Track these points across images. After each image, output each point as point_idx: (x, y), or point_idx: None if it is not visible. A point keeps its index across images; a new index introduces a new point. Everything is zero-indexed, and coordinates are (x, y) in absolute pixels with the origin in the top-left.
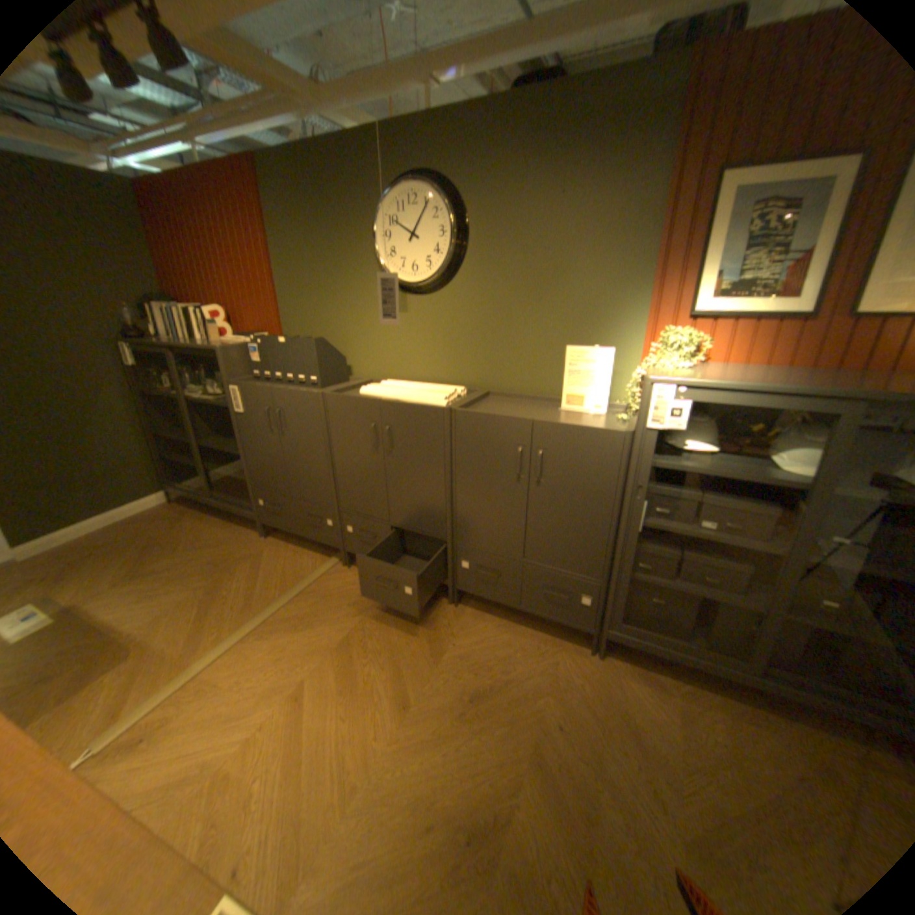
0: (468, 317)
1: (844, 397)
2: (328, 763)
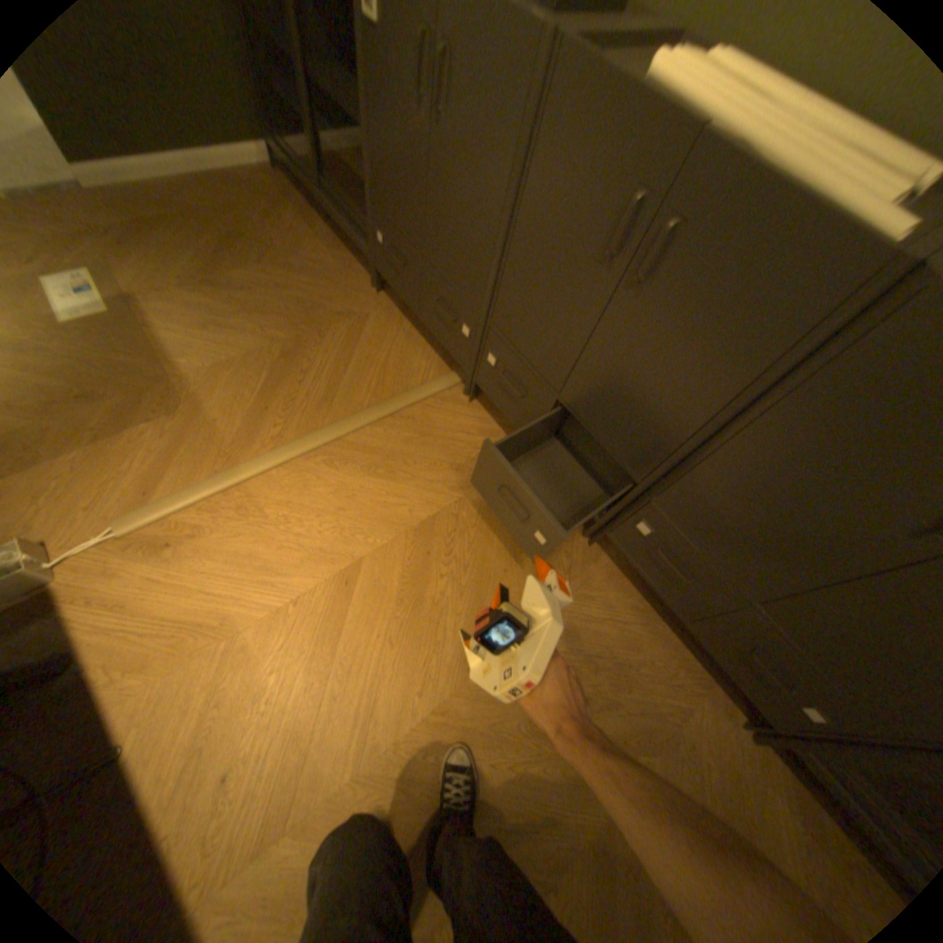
0: None
1: None
2: (359, 694)
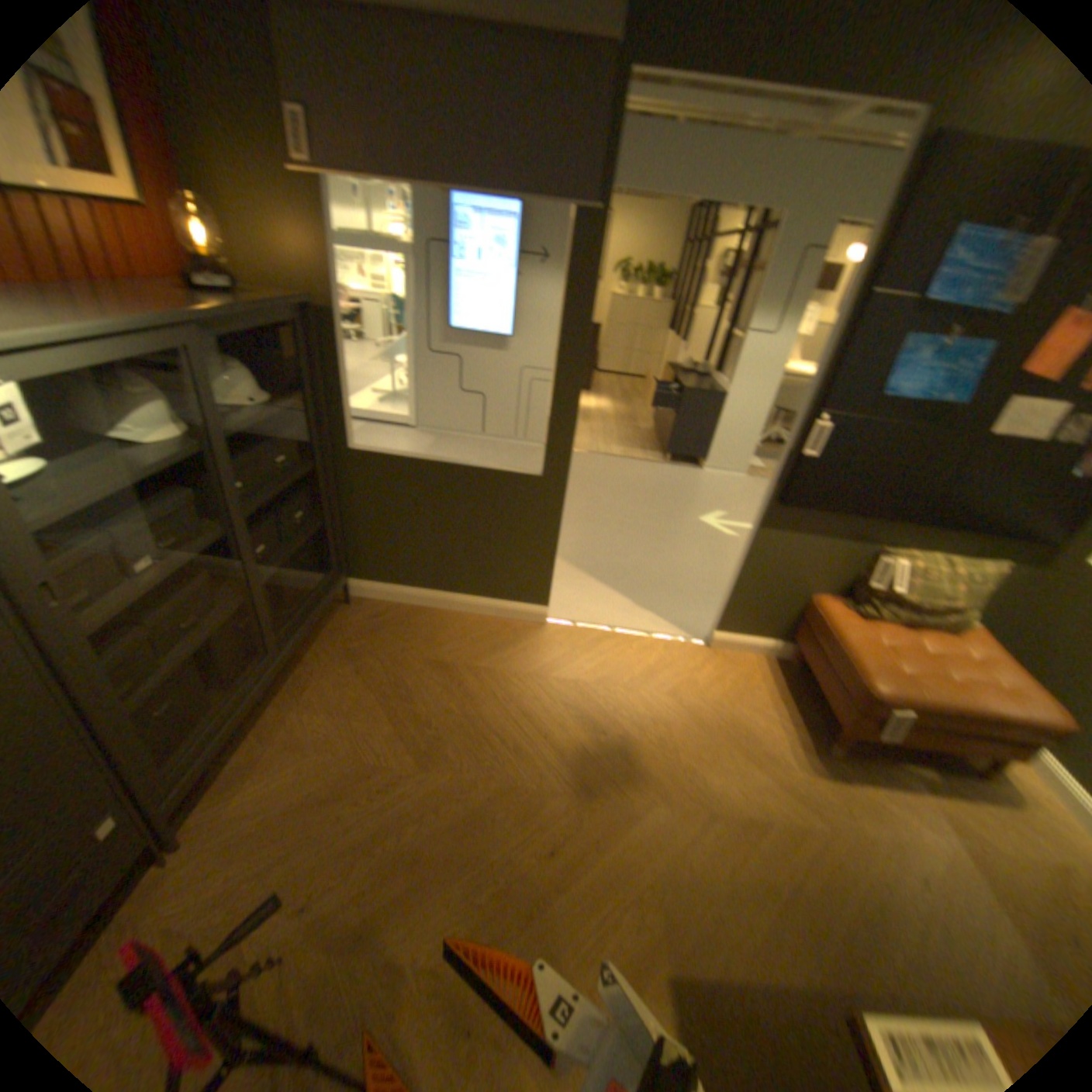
0: None
1: (170, 321)
2: None
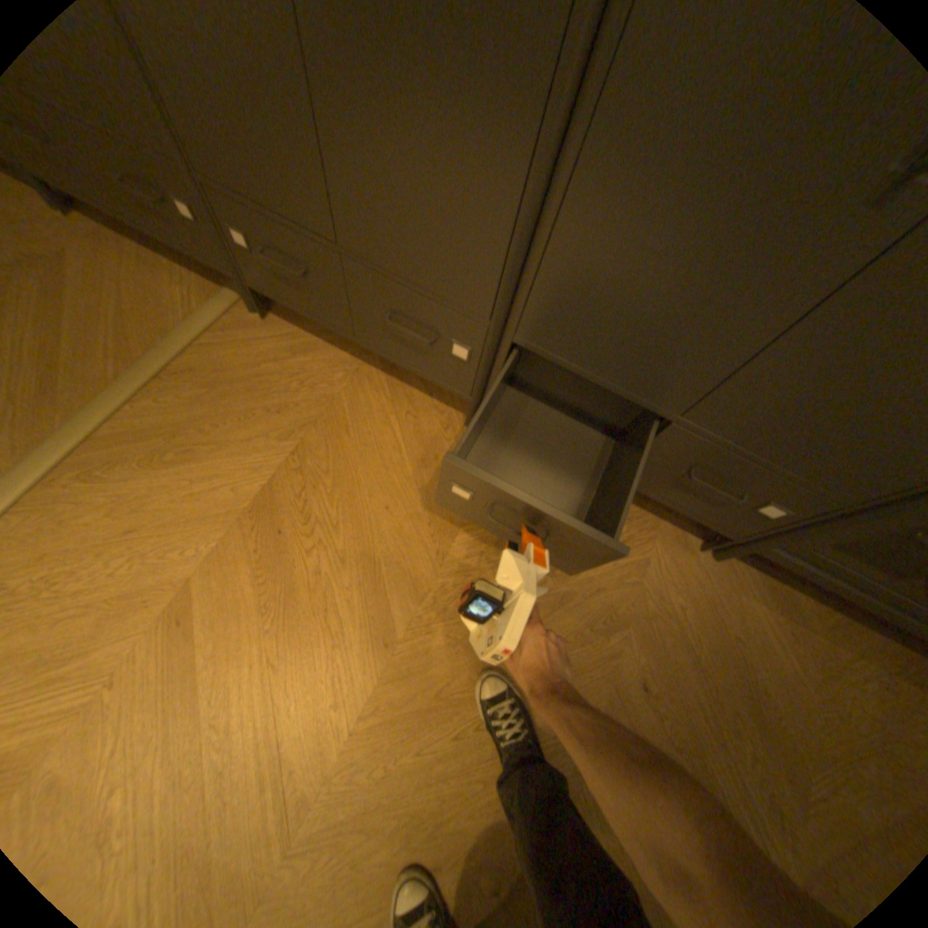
0: None
1: None
2: (252, 750)
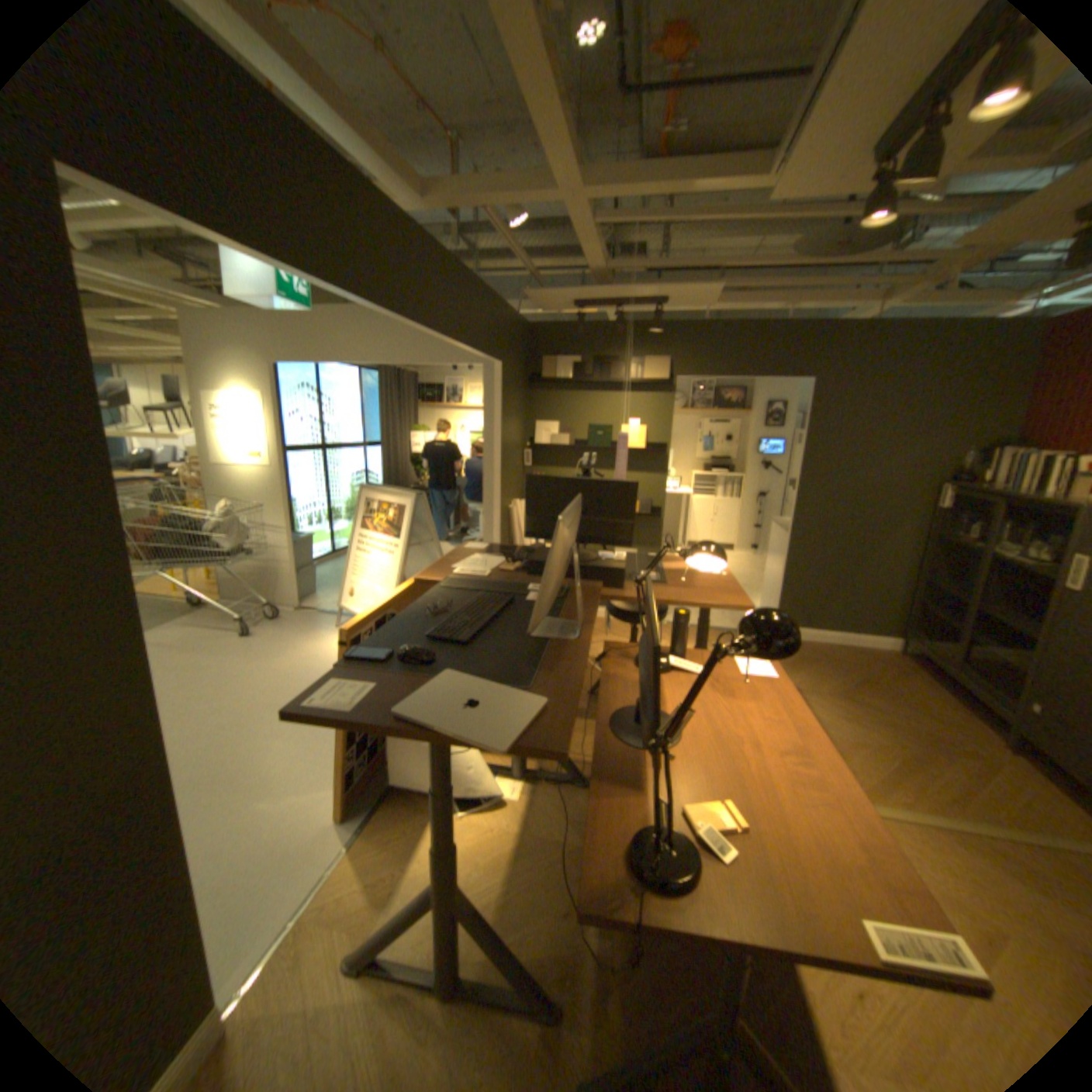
0: None
1: None
2: None
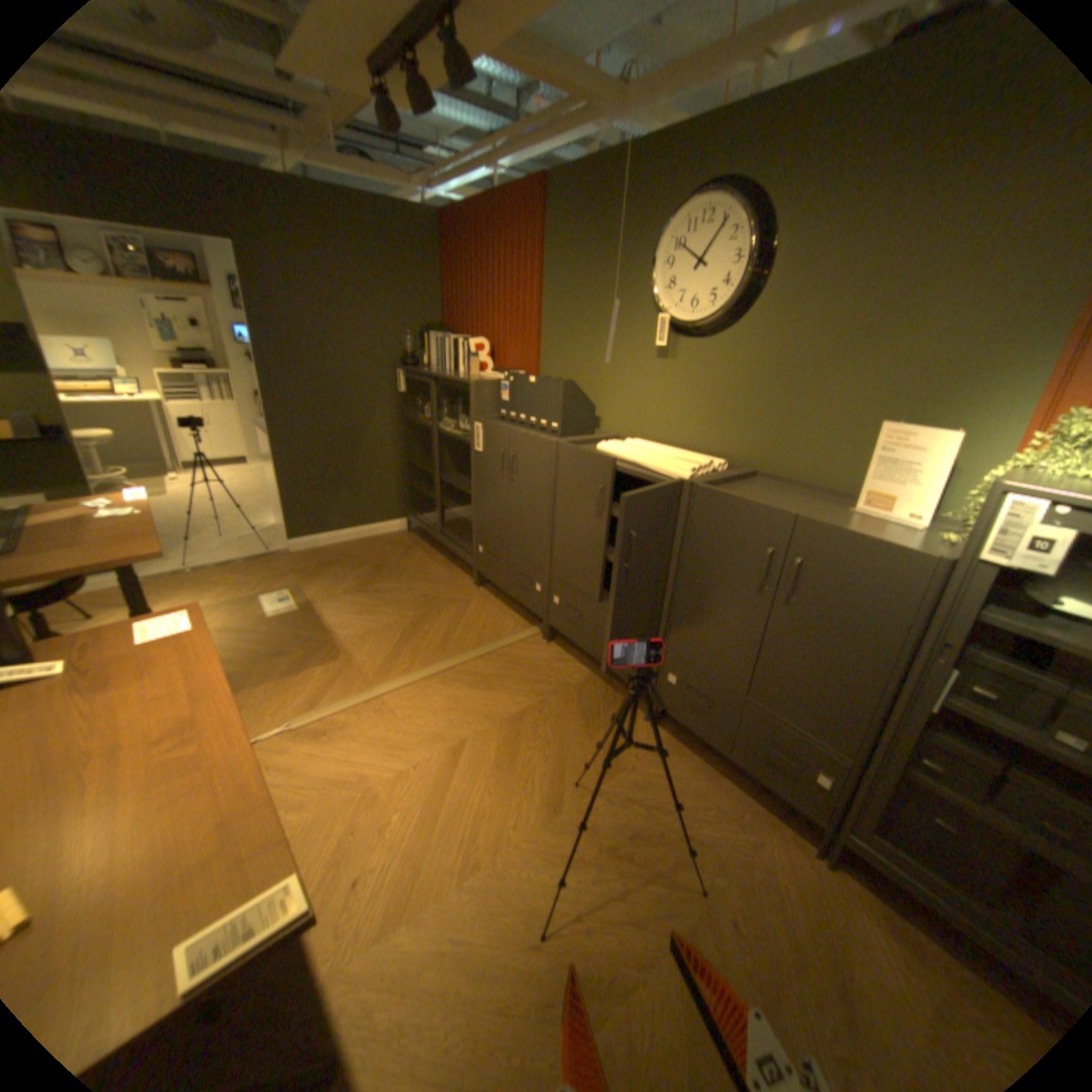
0: (752, 370)
1: None
2: (465, 827)
